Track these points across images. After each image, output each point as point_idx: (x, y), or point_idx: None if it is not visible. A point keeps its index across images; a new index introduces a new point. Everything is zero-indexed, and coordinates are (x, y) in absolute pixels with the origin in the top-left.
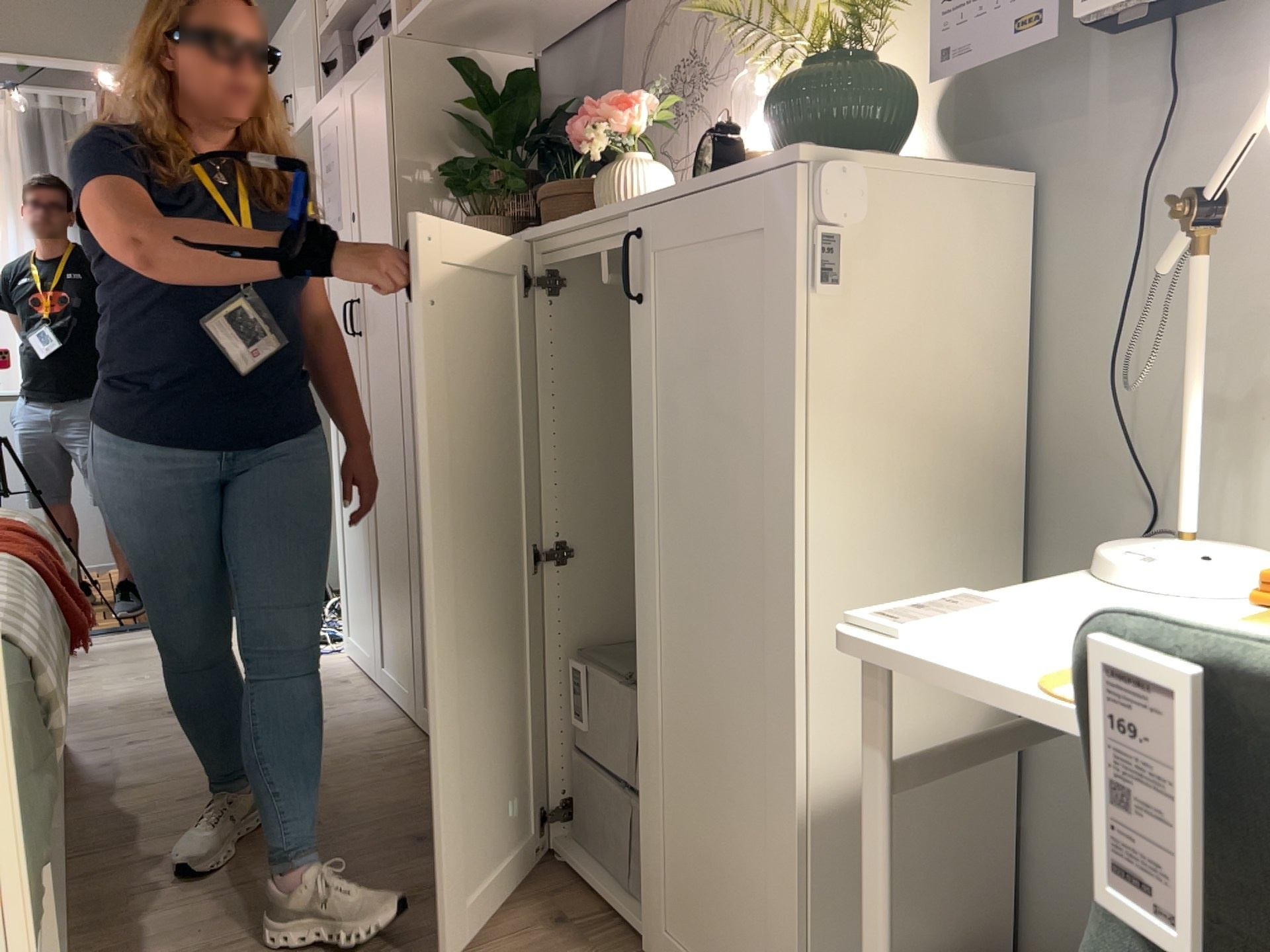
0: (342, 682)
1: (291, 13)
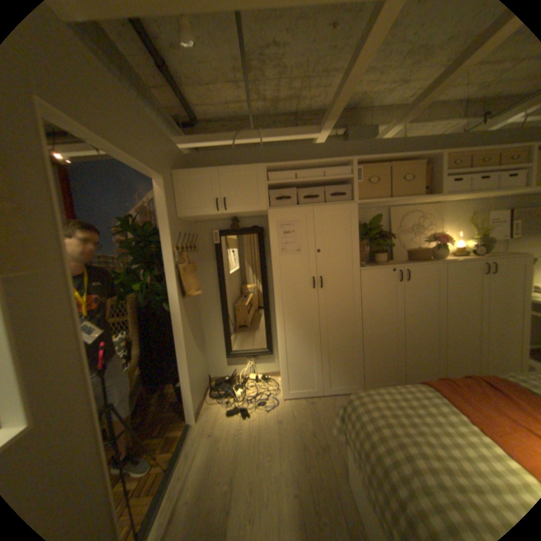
0: (311, 404)
1: (233, 169)
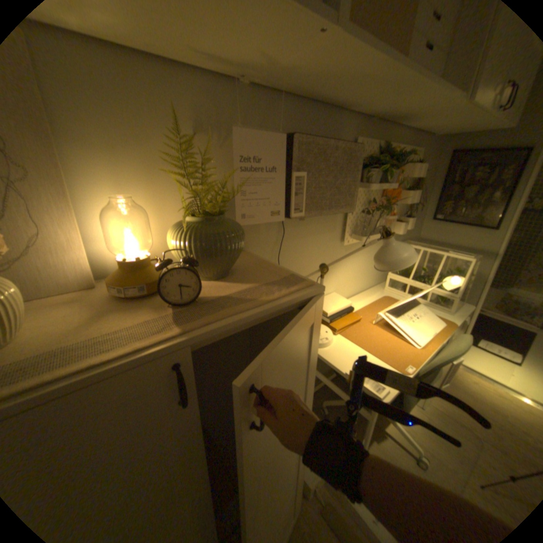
0: None
1: None
